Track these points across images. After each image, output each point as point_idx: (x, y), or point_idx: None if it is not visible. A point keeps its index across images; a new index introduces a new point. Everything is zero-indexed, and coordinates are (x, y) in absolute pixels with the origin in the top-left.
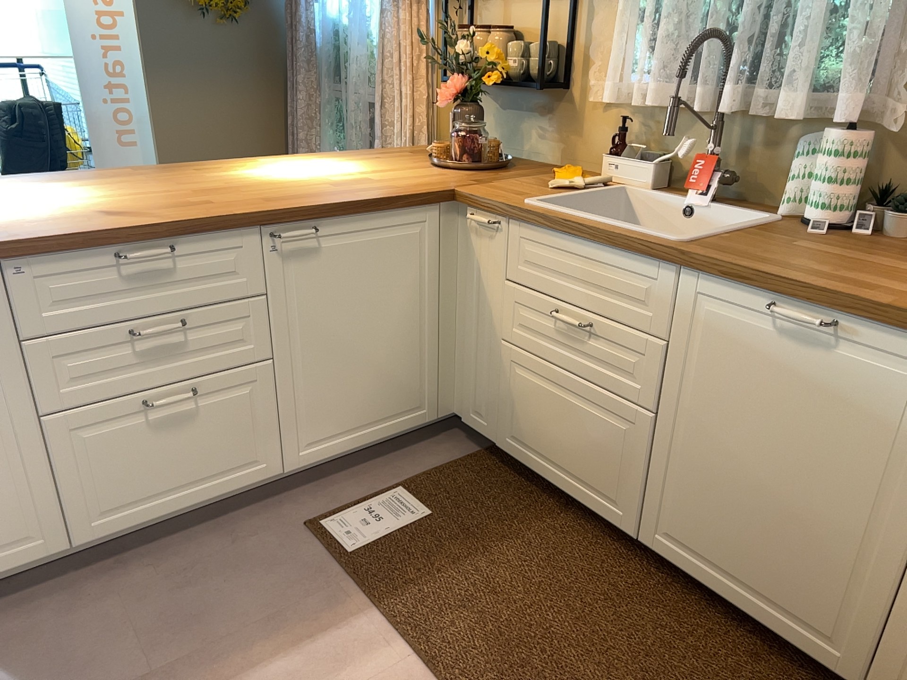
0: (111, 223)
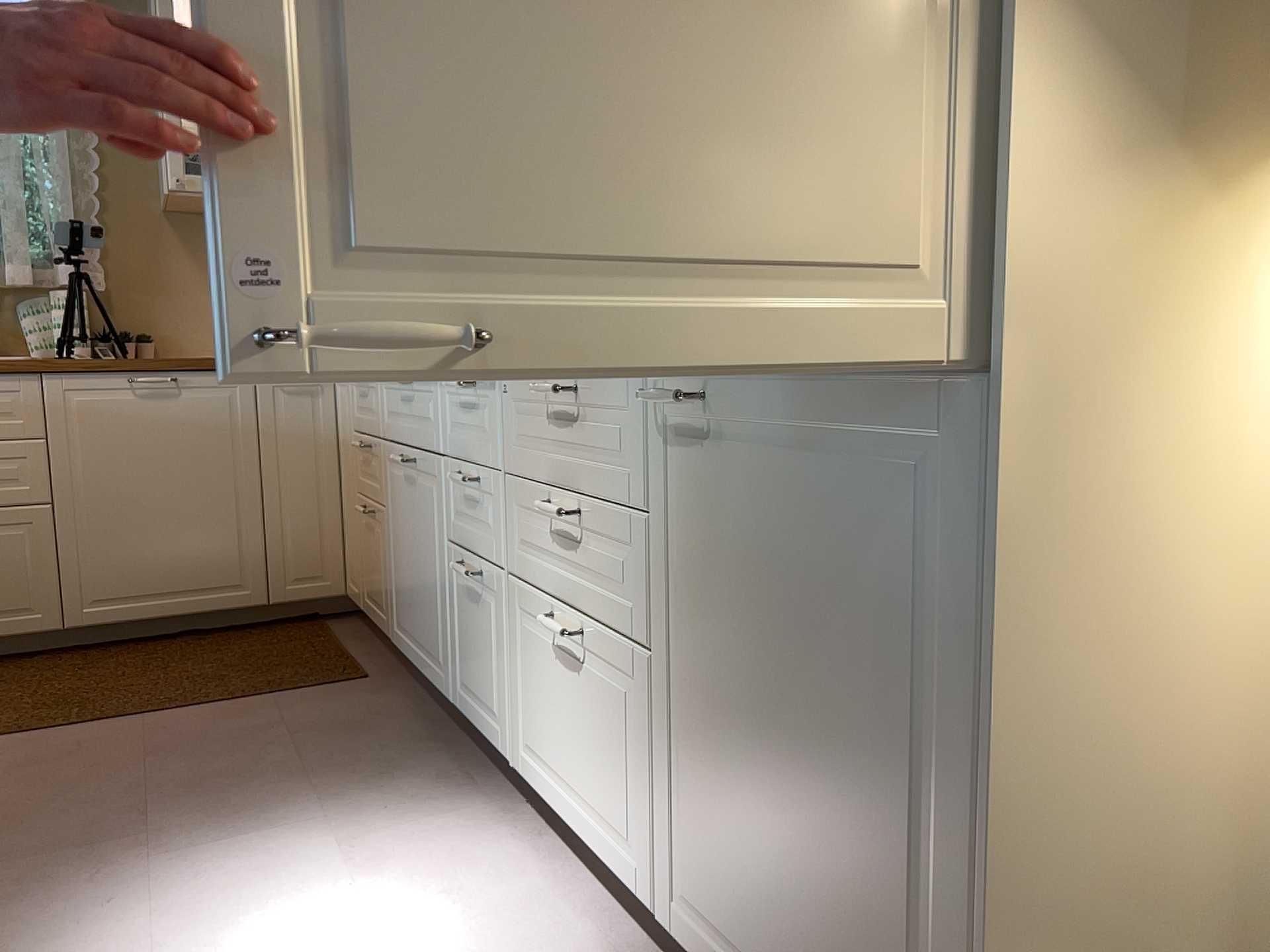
0: None
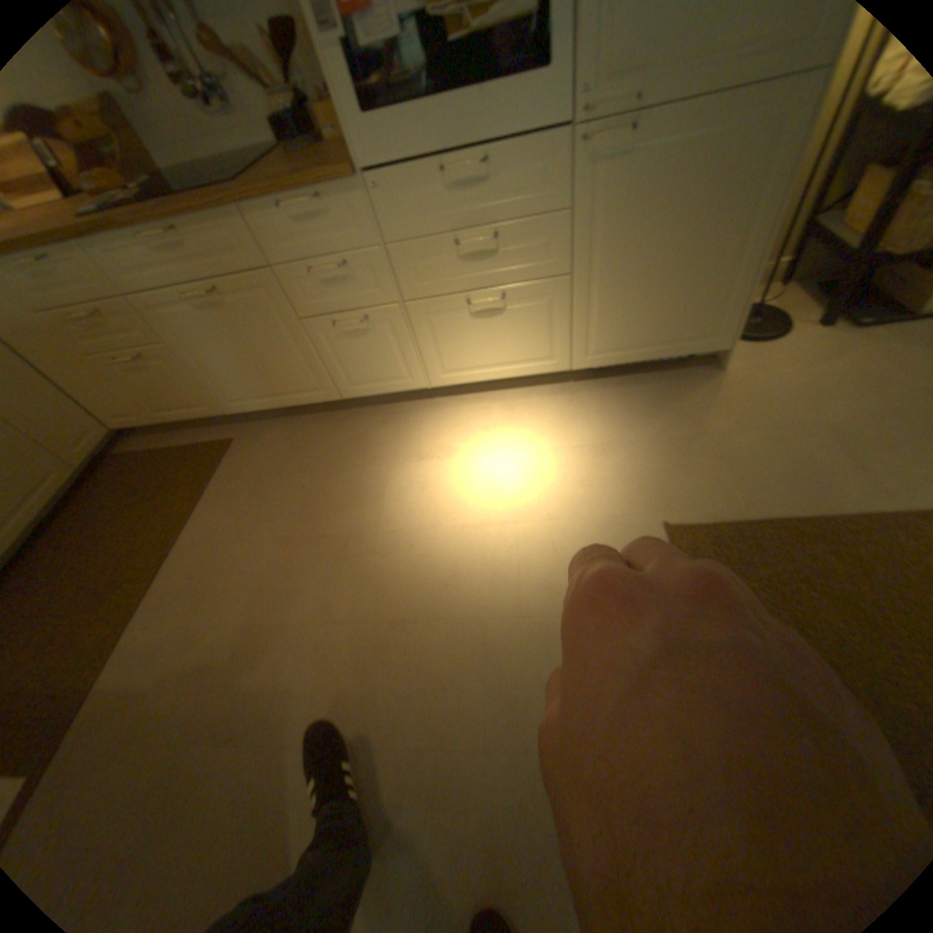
0: None
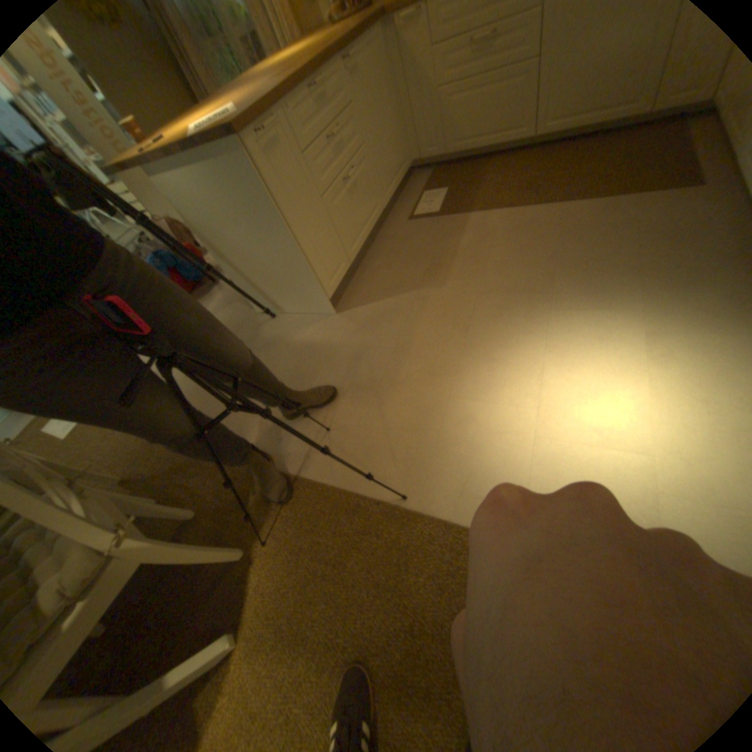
0: (291, 67)
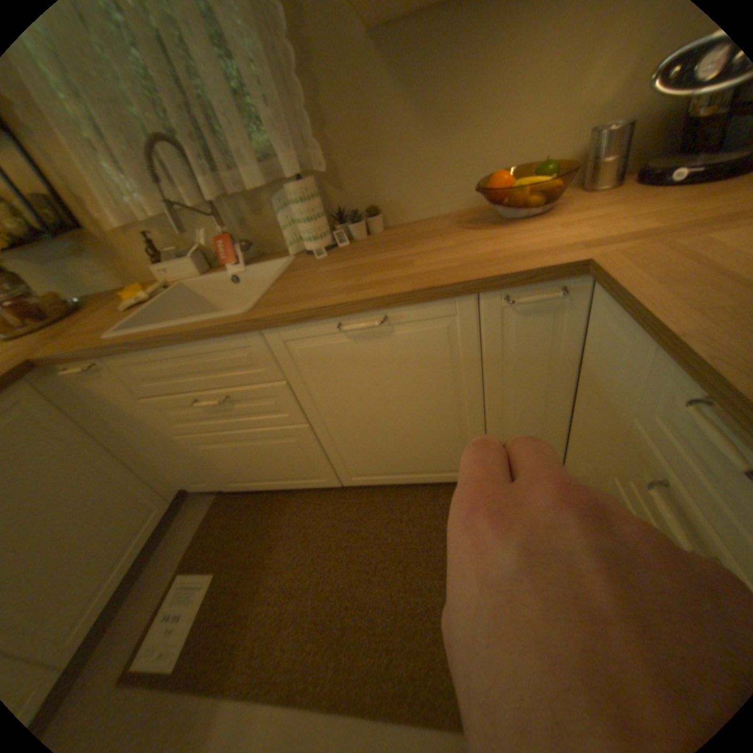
0: None
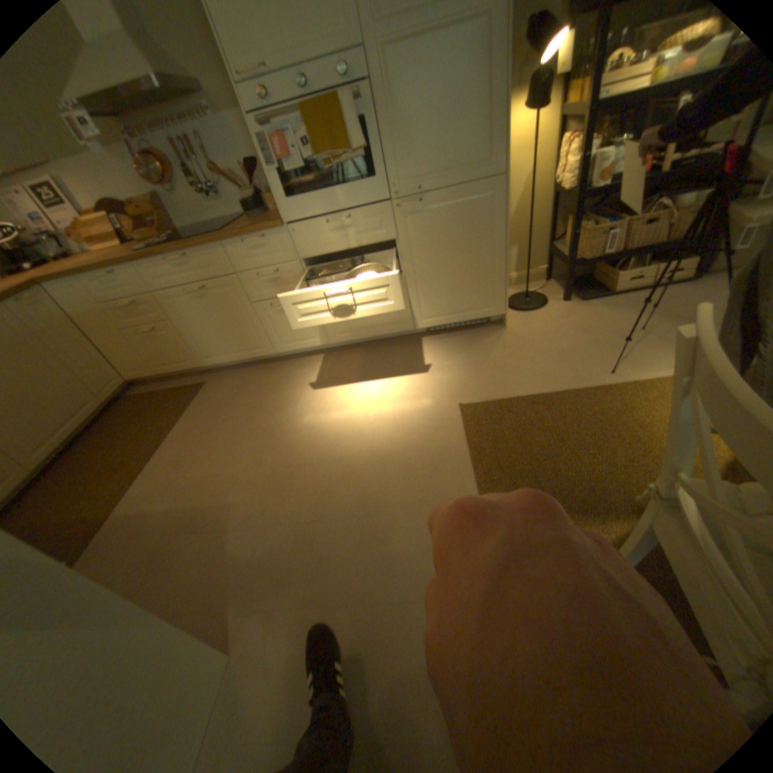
0: None
